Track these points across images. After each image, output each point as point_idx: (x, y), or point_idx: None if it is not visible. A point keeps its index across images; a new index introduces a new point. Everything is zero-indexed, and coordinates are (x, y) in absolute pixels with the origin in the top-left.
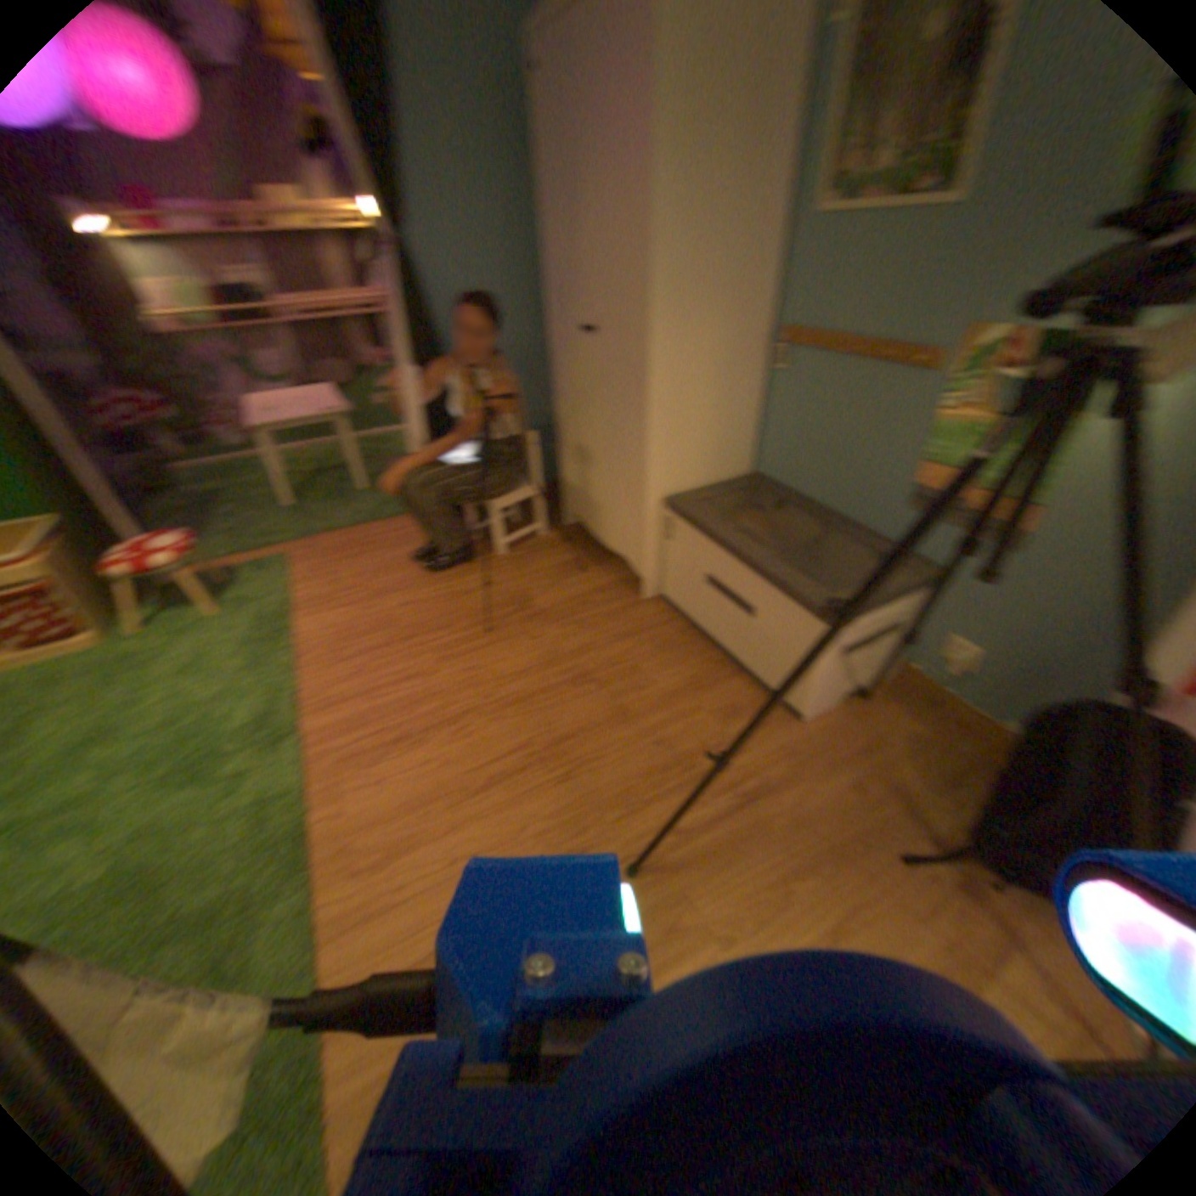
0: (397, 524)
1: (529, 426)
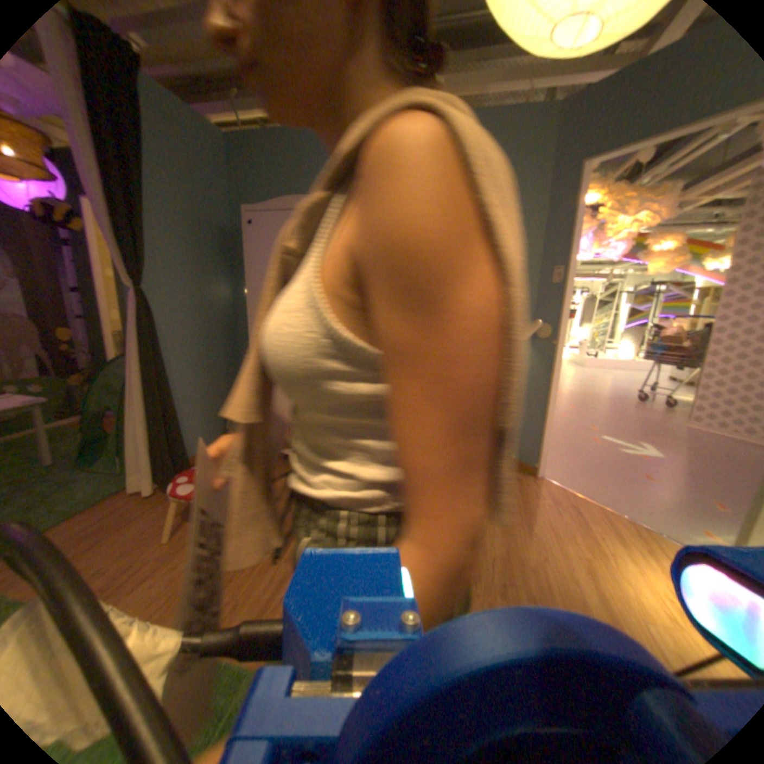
0: (108, 507)
1: (207, 404)
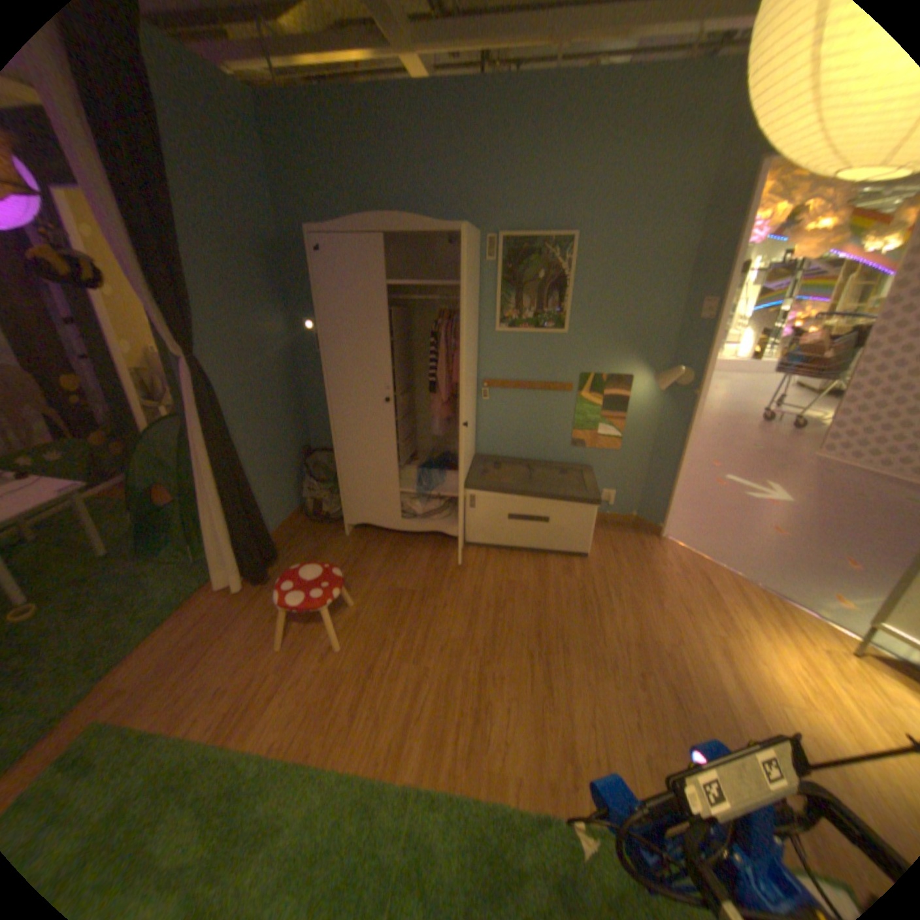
0: (196, 607)
1: (278, 471)
